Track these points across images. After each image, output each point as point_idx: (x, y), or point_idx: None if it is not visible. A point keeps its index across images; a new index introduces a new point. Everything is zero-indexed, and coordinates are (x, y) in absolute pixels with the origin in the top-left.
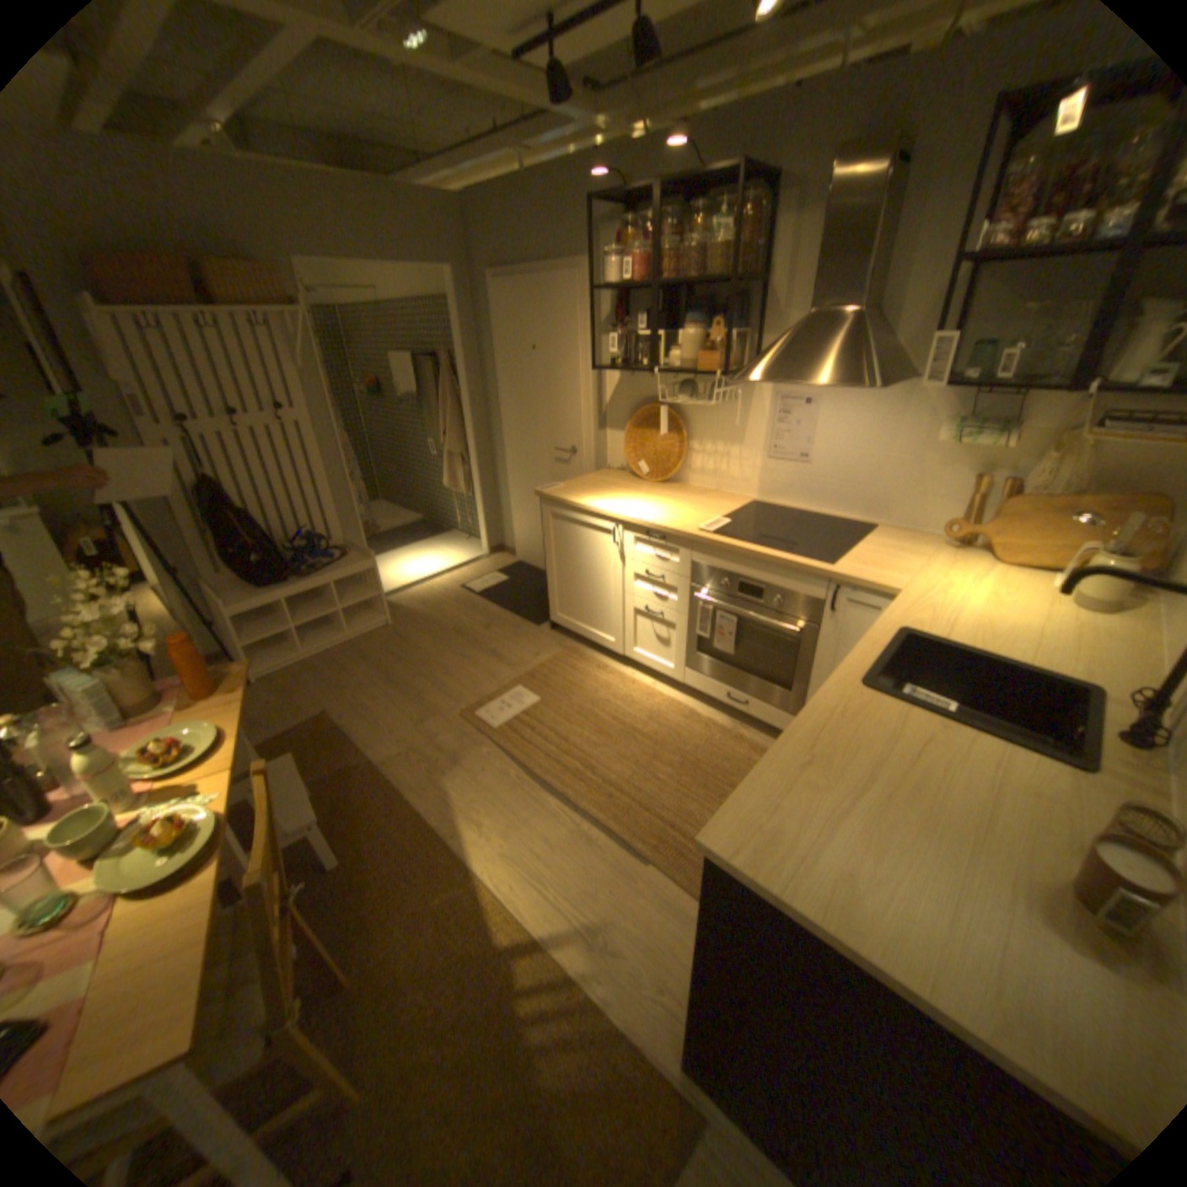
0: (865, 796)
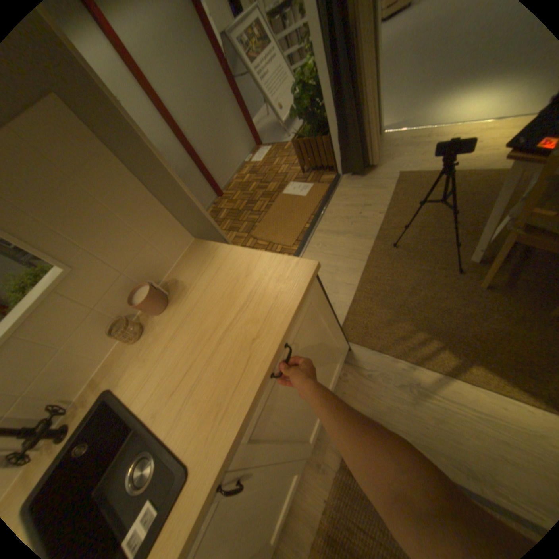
0: (226, 330)
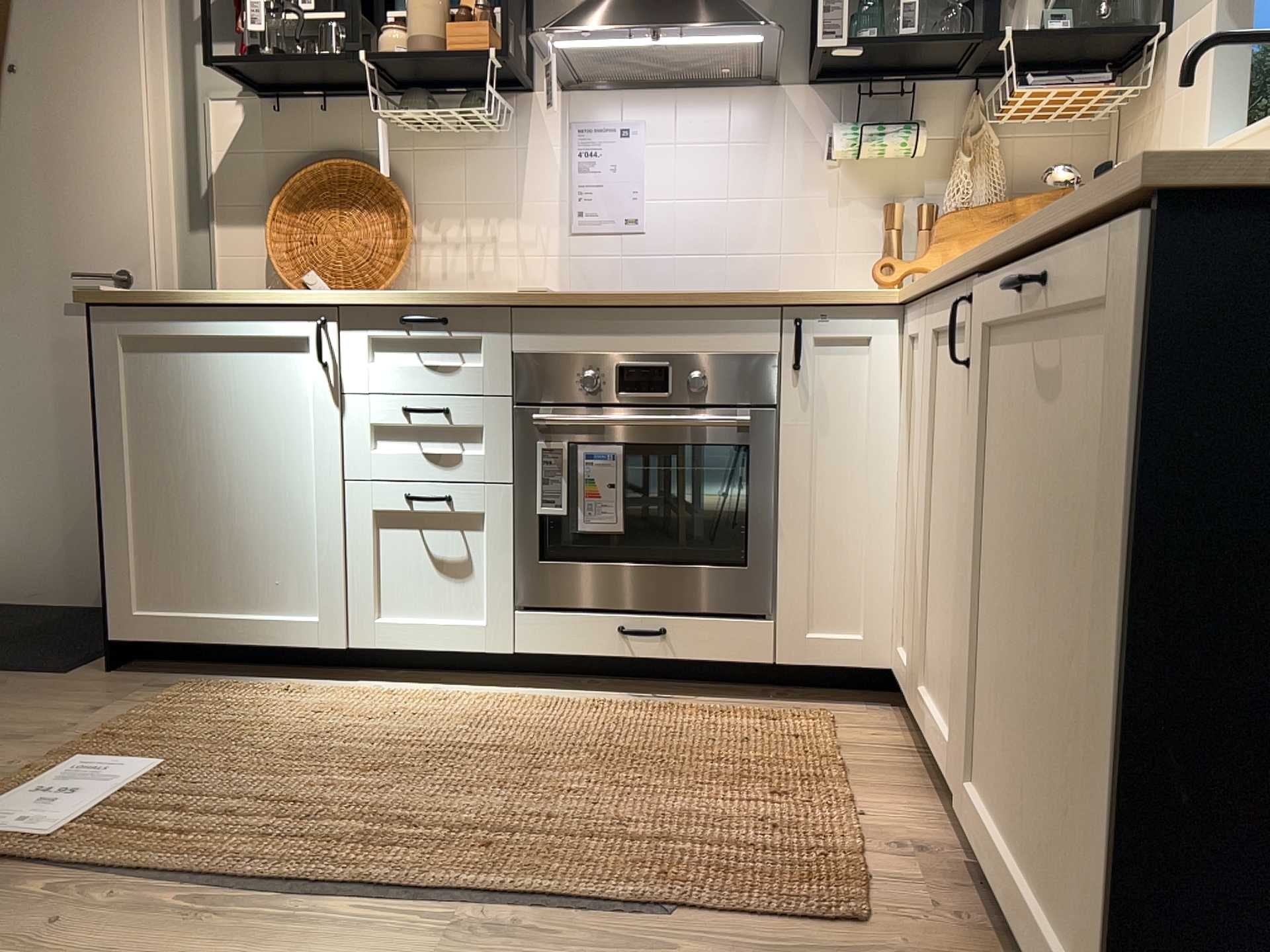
0: None
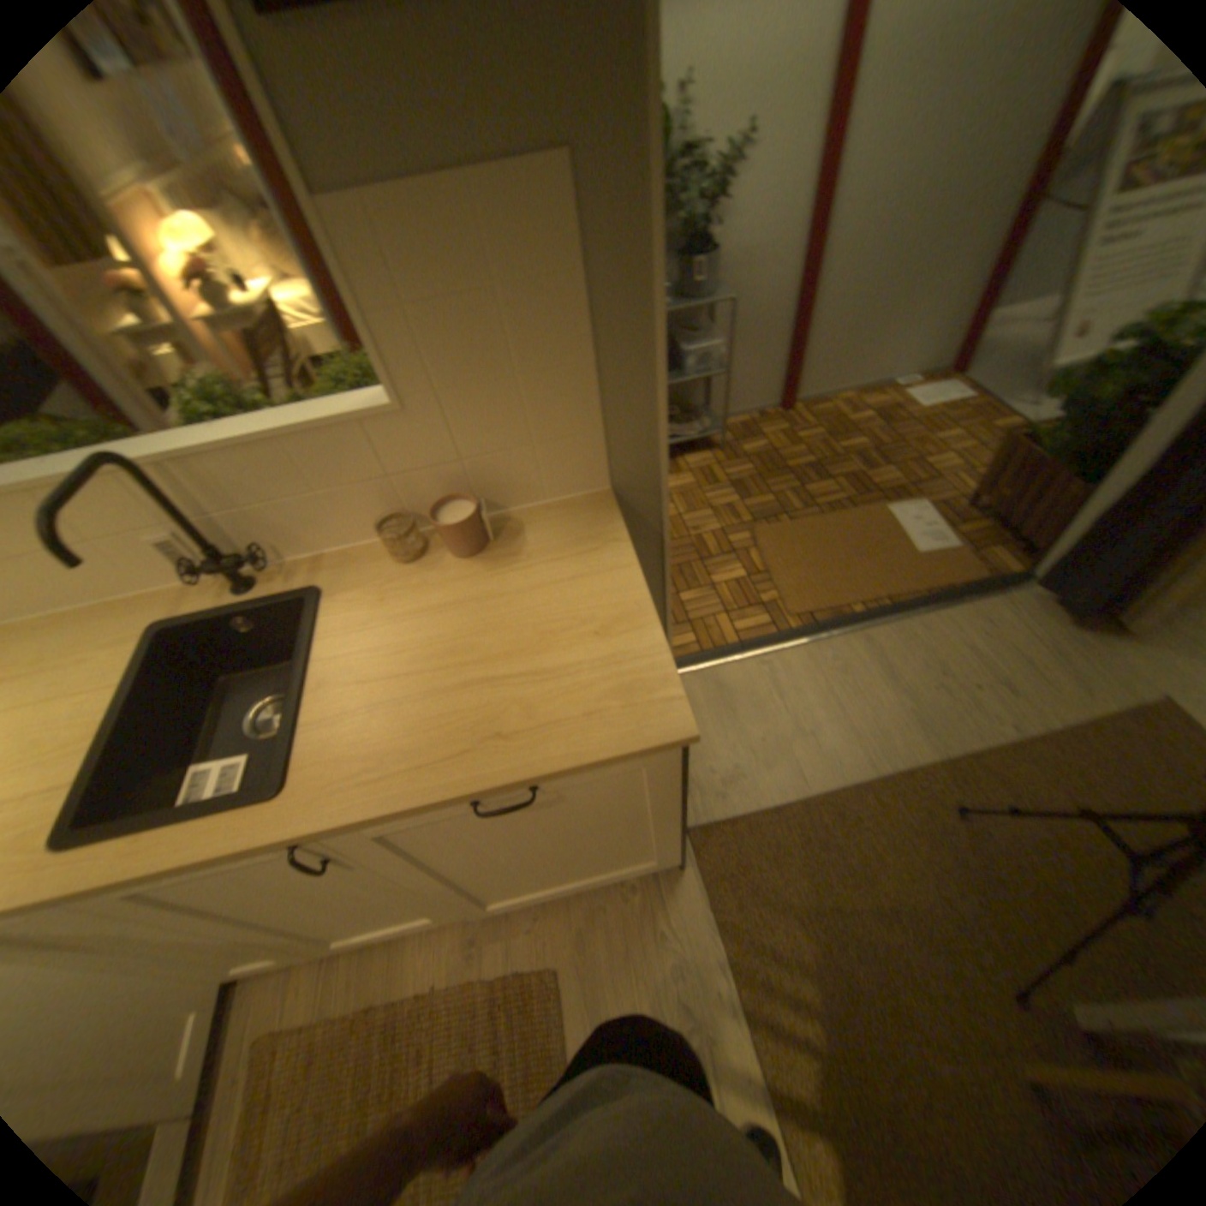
0: (490, 681)
